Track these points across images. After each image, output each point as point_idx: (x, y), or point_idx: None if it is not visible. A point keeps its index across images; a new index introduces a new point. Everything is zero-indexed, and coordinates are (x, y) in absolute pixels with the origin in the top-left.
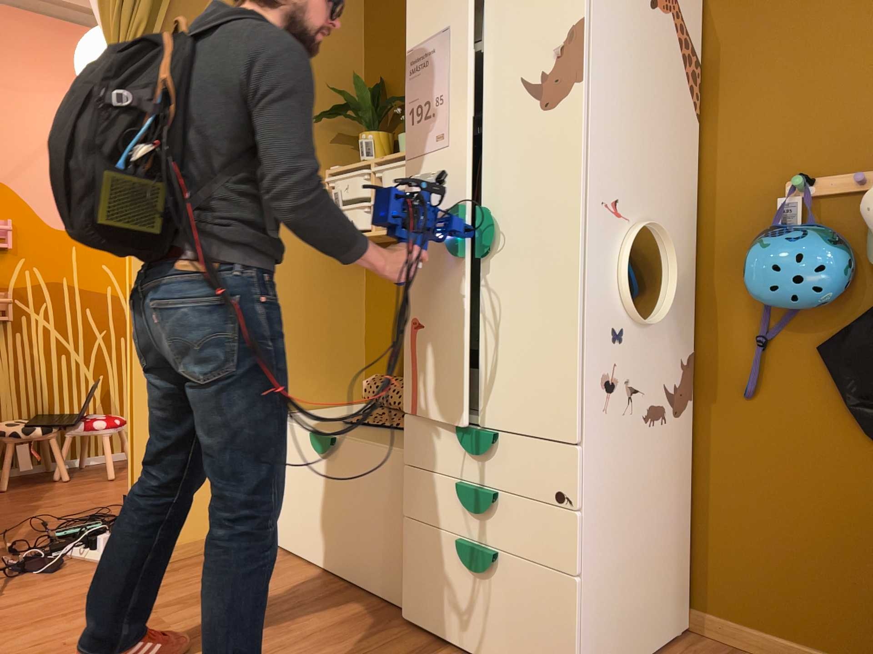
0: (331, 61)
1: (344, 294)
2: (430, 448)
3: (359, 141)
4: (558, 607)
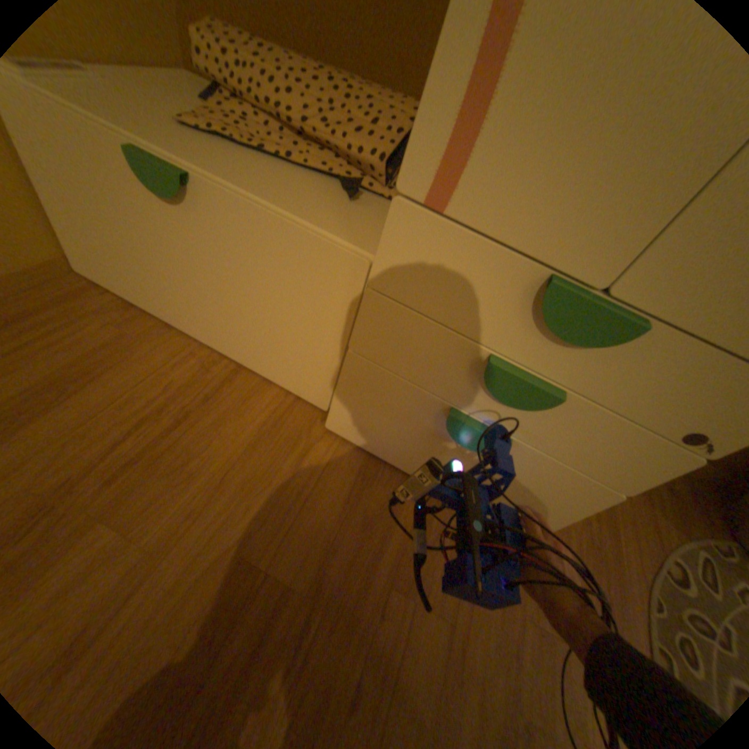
0: None
1: None
2: (446, 280)
3: None
4: (573, 498)
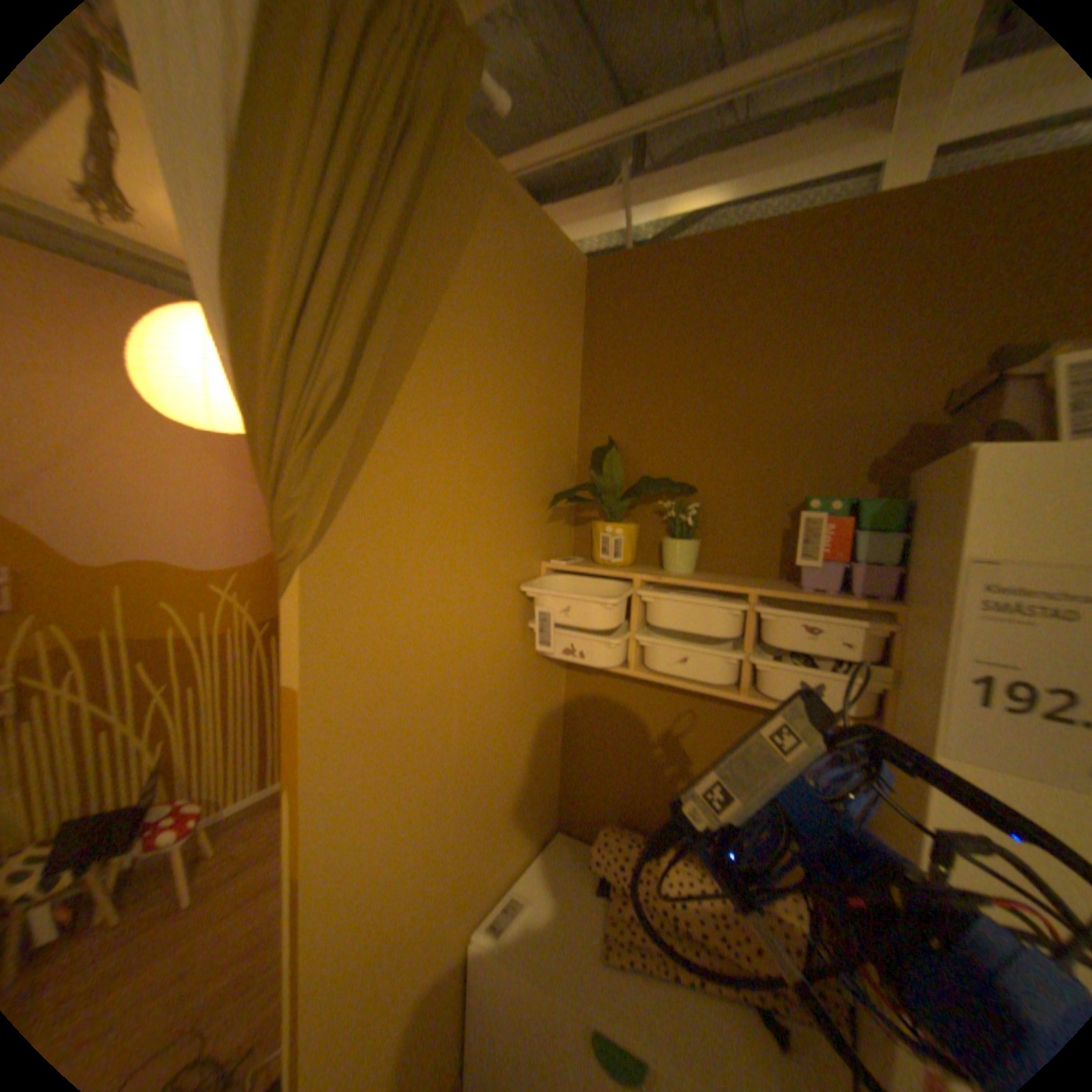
0: (554, 411)
1: (552, 710)
2: None
3: (595, 528)
4: None
